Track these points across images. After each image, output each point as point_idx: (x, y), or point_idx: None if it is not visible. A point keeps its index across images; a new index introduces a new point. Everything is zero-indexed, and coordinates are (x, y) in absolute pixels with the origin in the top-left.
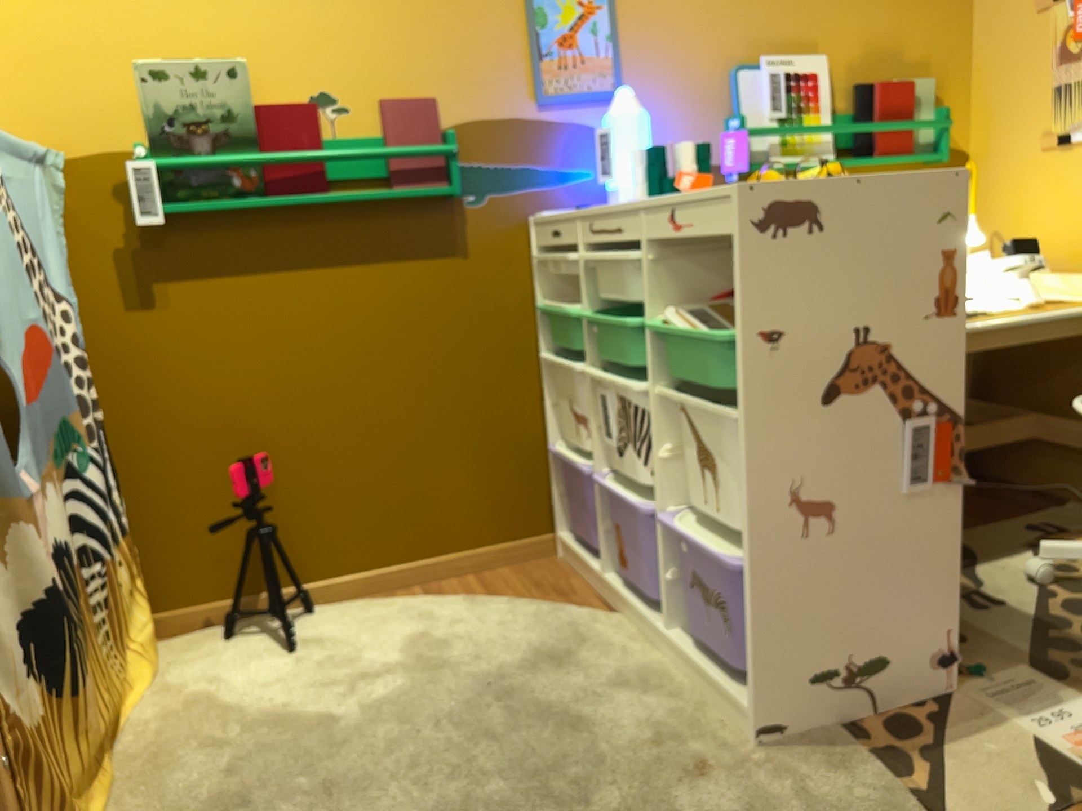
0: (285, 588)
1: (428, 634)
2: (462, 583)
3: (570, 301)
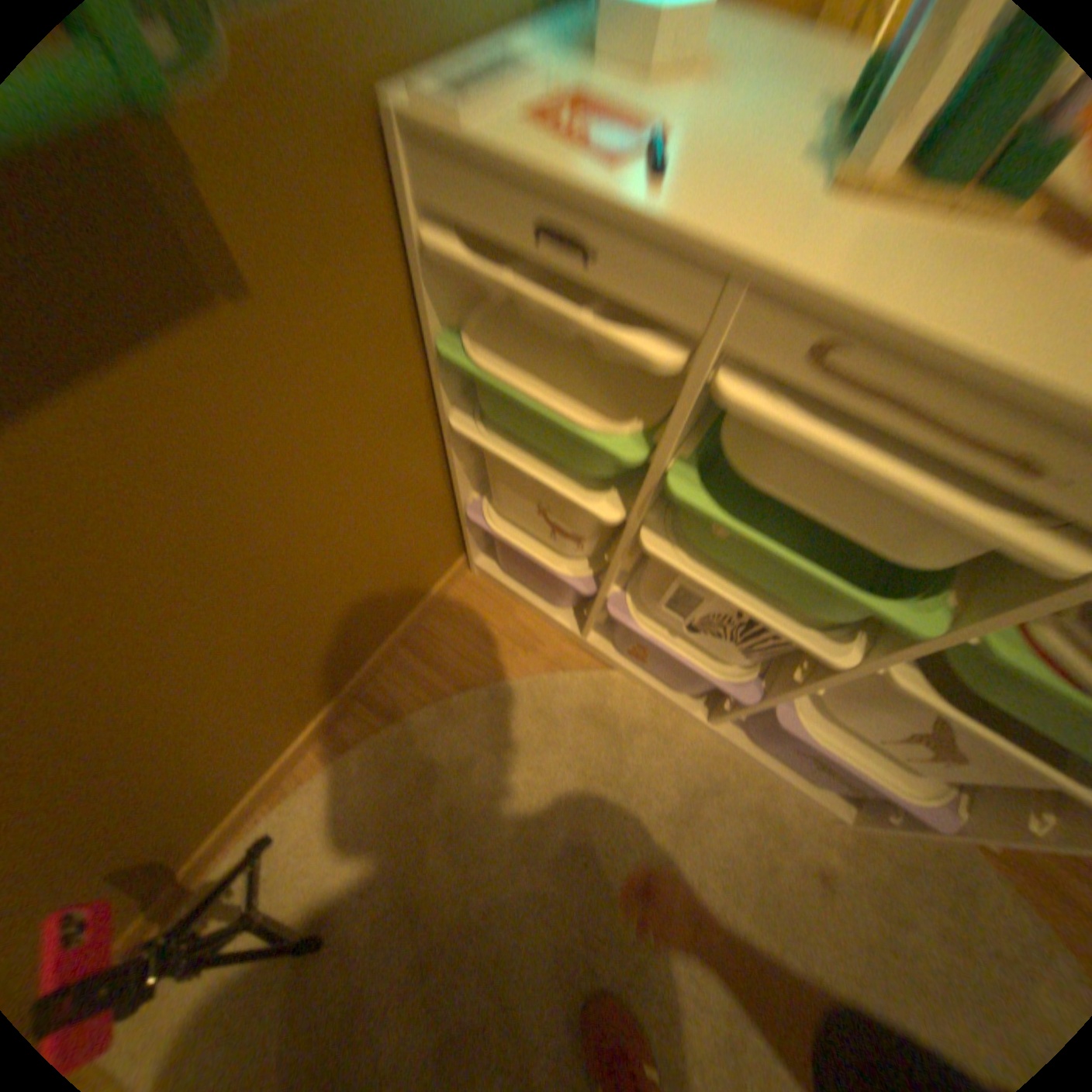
0: (204, 842)
1: (454, 805)
2: (401, 667)
3: (512, 331)
